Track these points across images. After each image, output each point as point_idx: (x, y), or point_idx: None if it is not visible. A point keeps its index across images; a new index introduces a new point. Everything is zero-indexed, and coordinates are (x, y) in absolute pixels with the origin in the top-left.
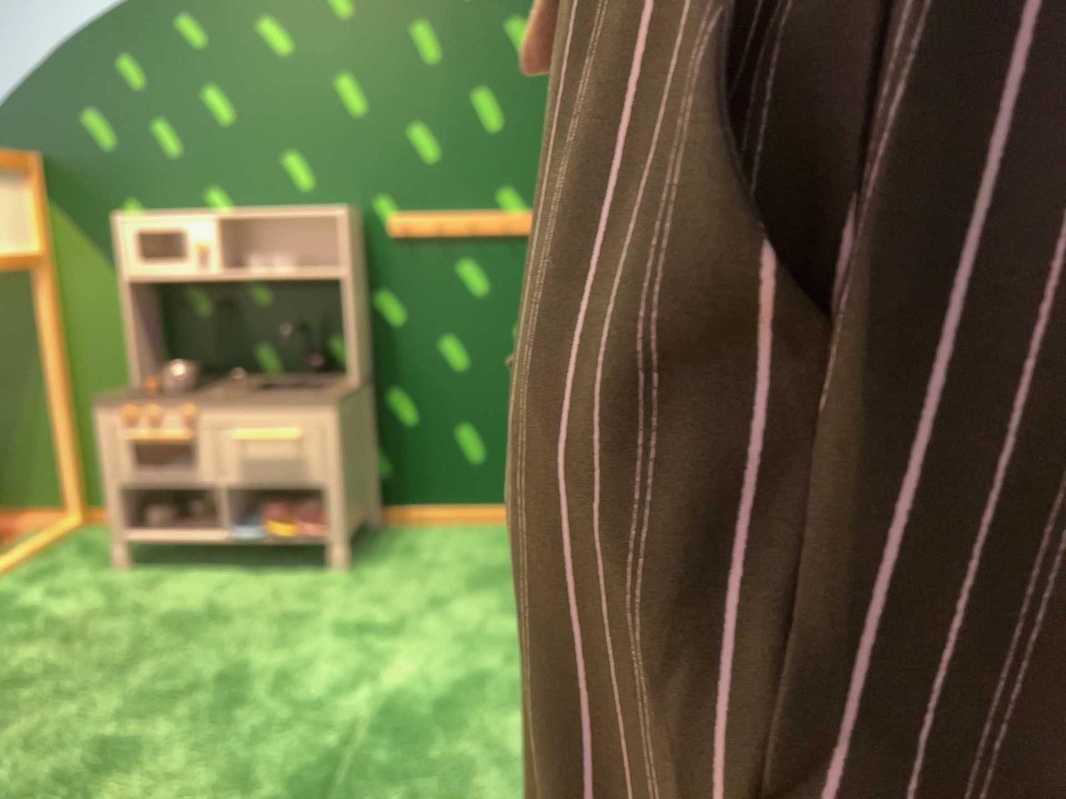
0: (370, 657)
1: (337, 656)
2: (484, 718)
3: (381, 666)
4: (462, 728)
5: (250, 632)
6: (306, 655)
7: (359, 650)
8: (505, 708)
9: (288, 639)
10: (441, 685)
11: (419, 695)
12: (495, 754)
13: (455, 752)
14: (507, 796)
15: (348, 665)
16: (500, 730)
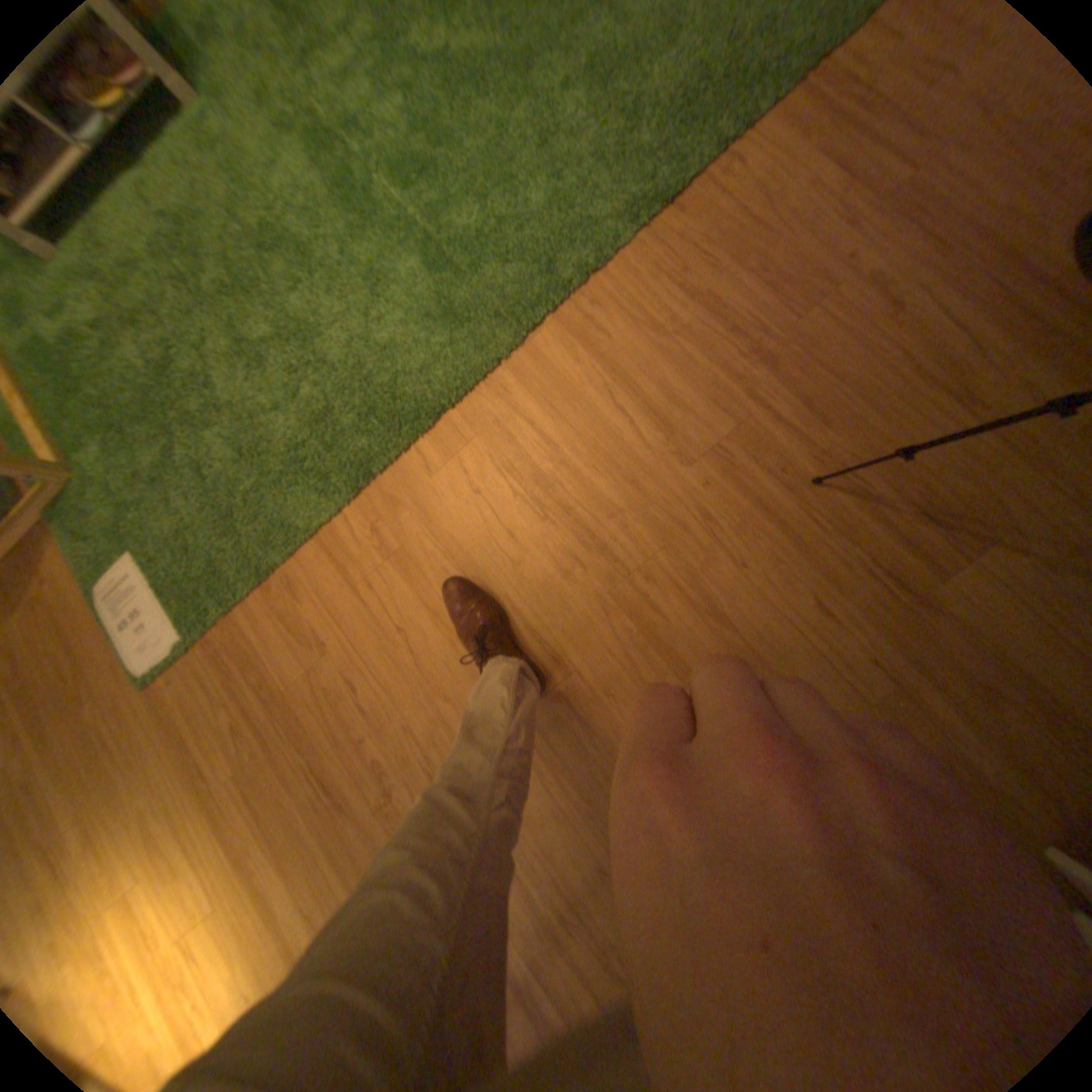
0: (317, 146)
1: (298, 167)
2: (443, 116)
3: (334, 146)
4: (440, 136)
5: (216, 207)
6: (279, 185)
7: (302, 148)
8: (447, 98)
9: (249, 188)
10: (388, 121)
11: (385, 141)
12: (479, 133)
13: (456, 154)
14: (516, 150)
15: (315, 165)
16: (463, 115)
